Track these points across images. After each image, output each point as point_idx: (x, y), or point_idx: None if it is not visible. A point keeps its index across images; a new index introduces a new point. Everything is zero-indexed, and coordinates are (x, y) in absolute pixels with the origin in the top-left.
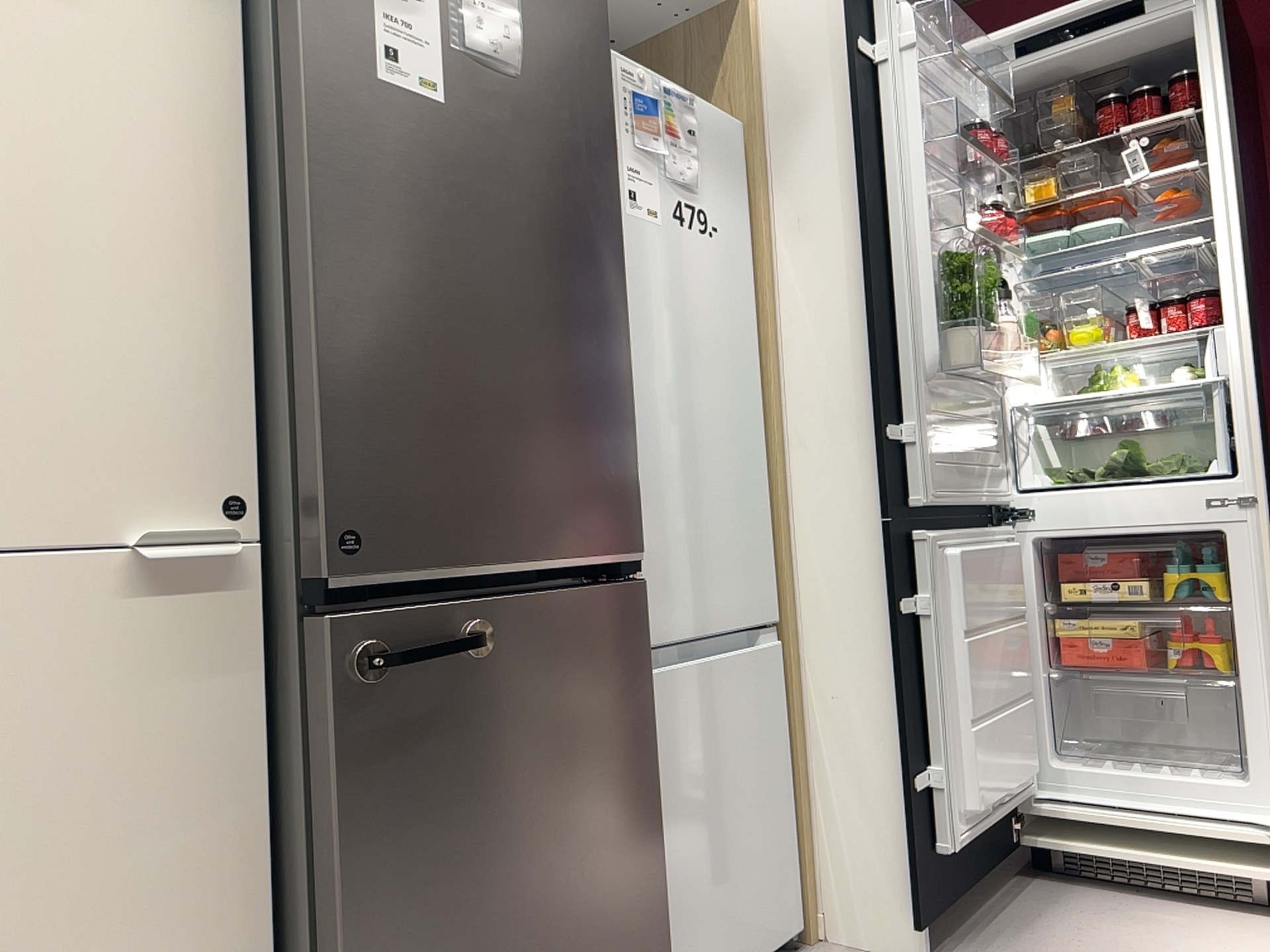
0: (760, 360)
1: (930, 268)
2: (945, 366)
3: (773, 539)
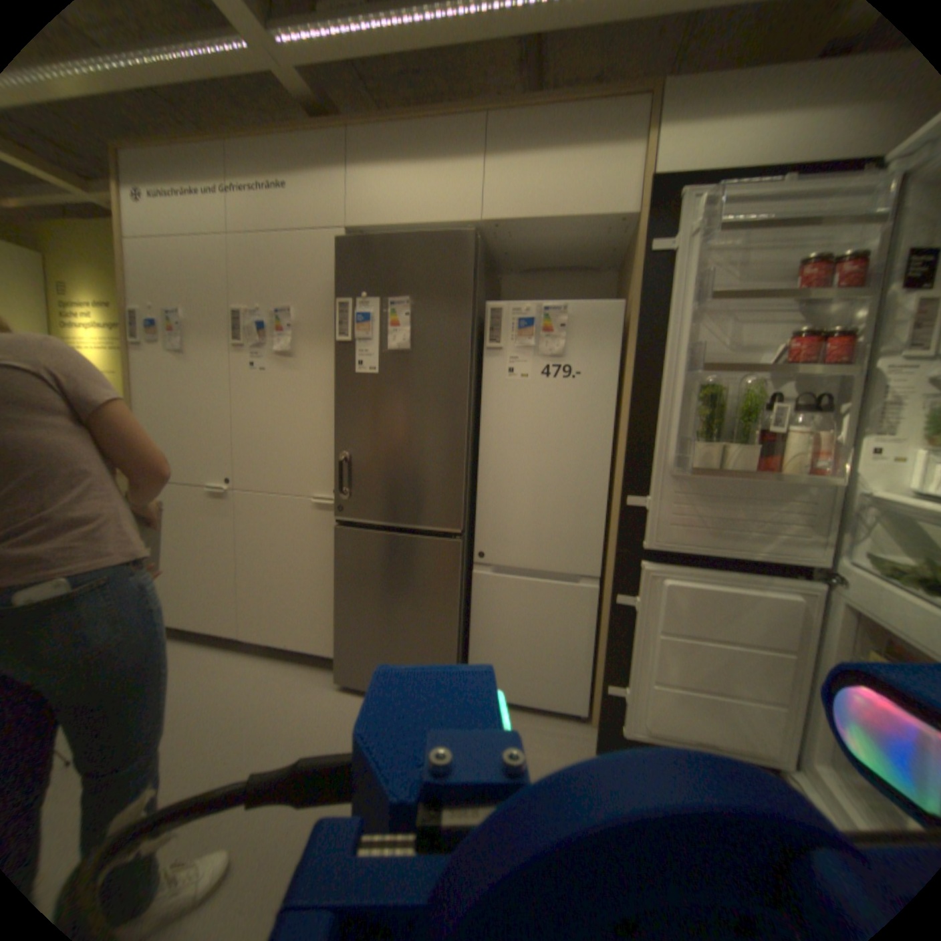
0: (618, 439)
1: (679, 399)
2: (686, 465)
3: (608, 536)
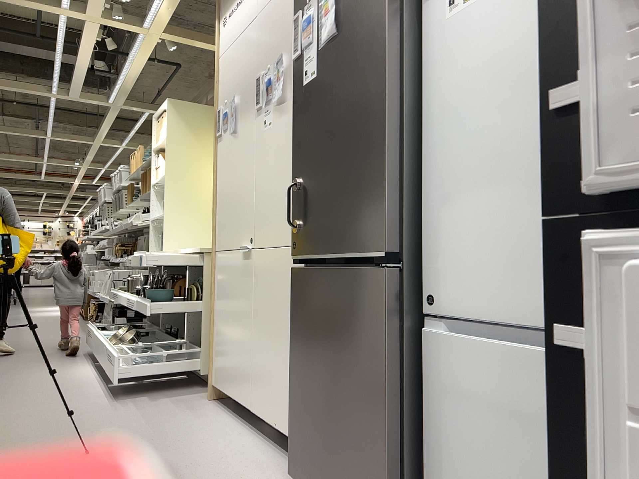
0: None
1: None
2: None
3: None
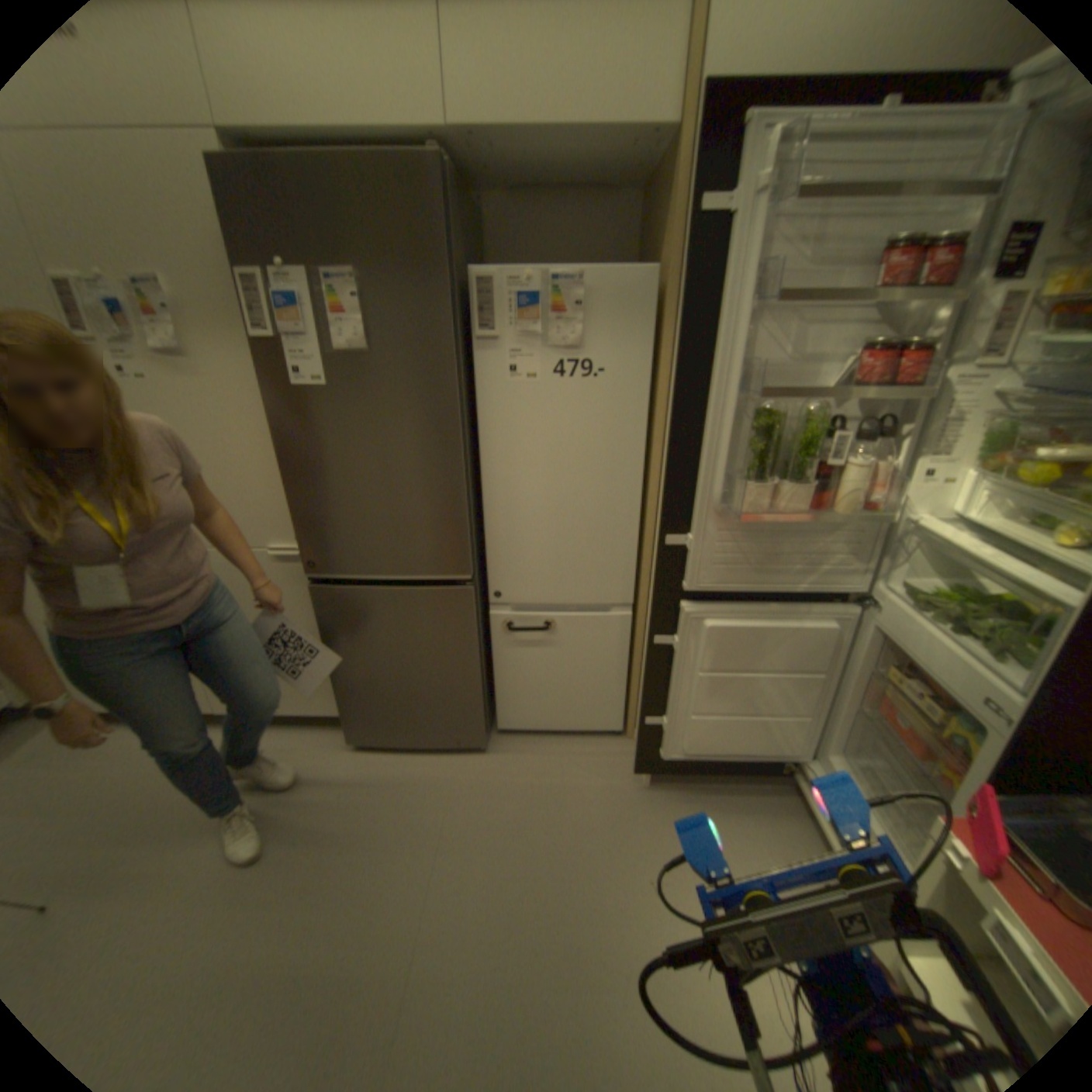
0: (650, 451)
1: (729, 425)
2: (732, 502)
3: (641, 560)
